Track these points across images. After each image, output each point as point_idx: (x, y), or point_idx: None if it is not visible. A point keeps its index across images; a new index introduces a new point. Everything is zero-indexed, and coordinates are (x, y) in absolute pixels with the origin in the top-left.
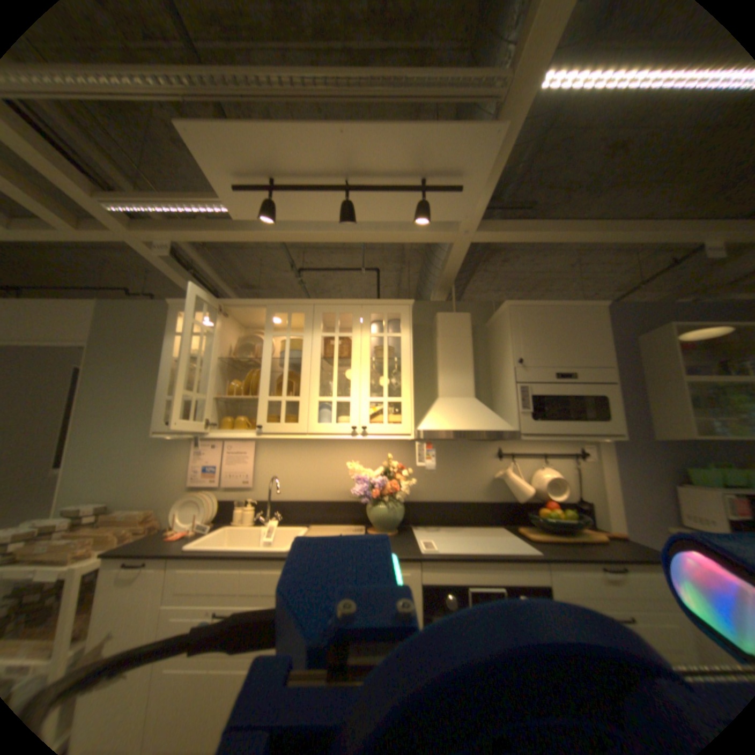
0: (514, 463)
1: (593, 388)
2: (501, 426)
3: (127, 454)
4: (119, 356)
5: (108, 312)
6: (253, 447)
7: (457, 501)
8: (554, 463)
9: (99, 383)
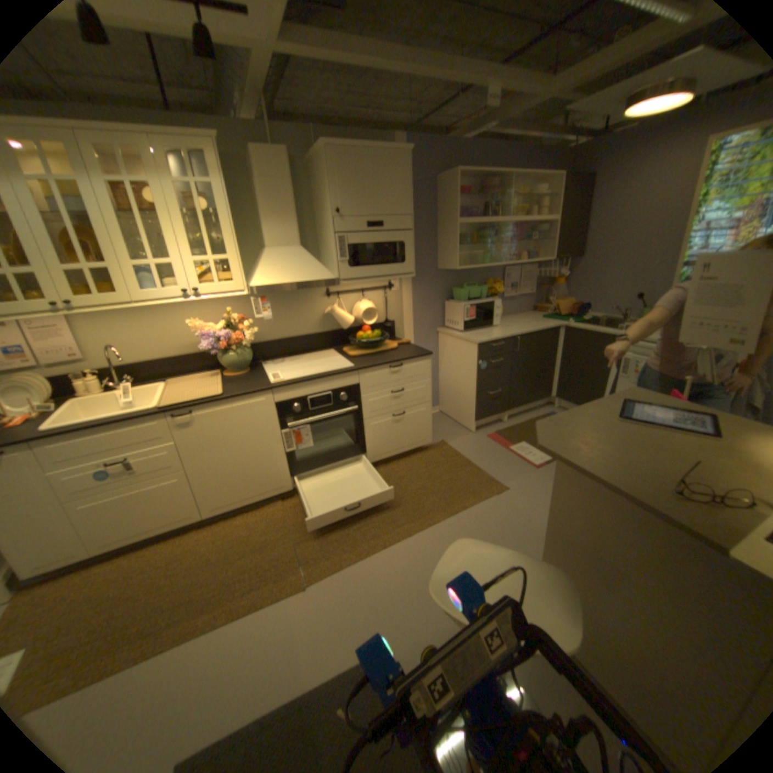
0: (339, 300)
1: (395, 236)
2: (324, 276)
3: None
4: None
5: None
6: (61, 318)
7: (297, 337)
8: (369, 296)
9: None
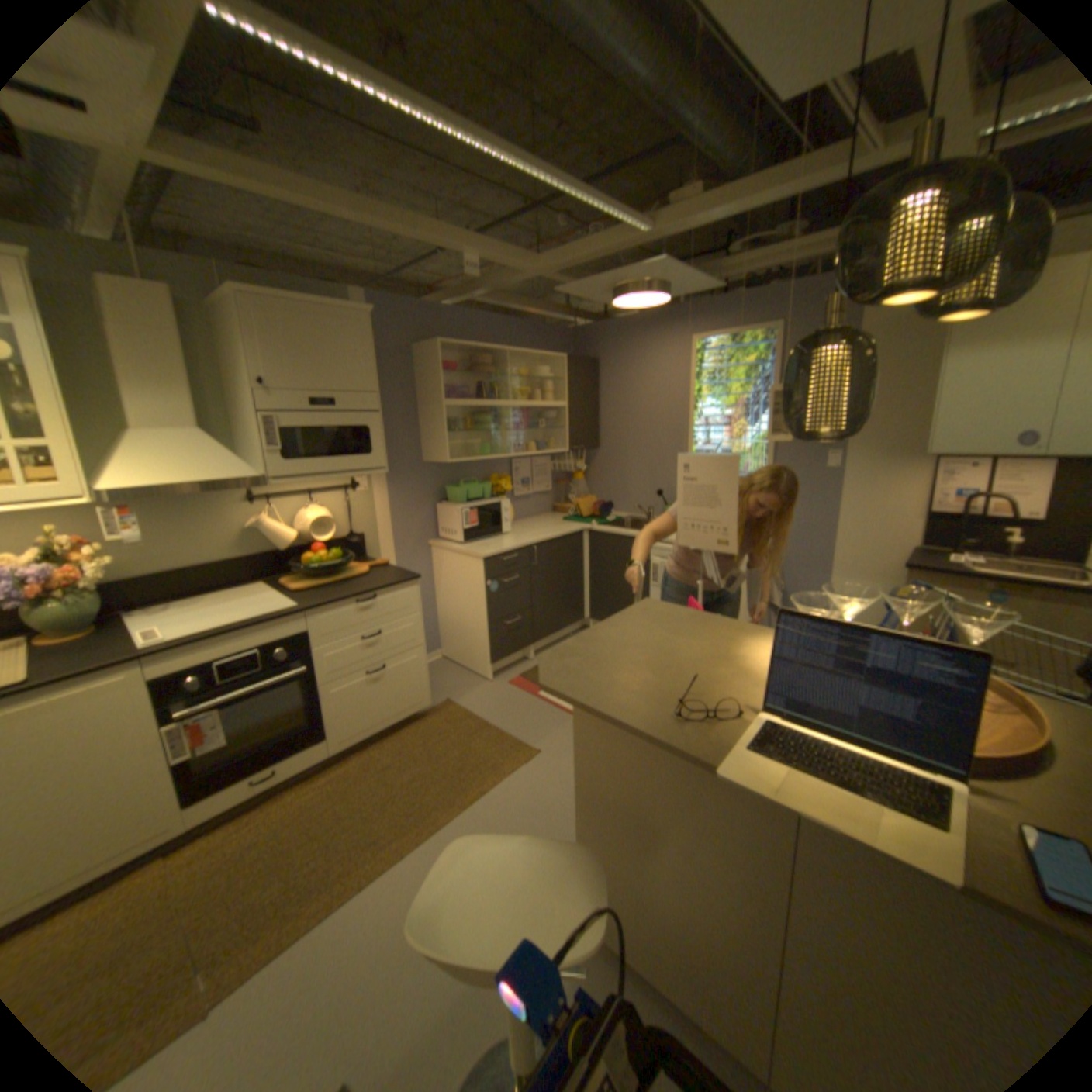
0: (271, 507)
1: (354, 419)
2: (240, 473)
3: None
4: None
5: None
6: None
7: (193, 566)
8: (322, 500)
9: None
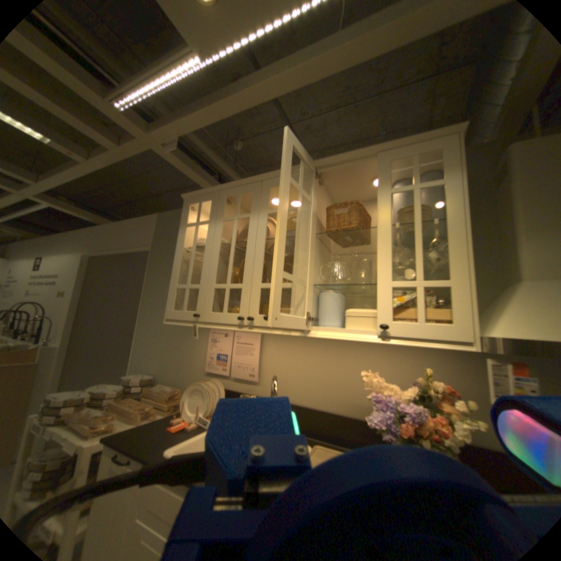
0: None
1: None
2: None
3: (169, 335)
4: (168, 254)
5: (164, 220)
6: (260, 338)
7: None
8: None
9: (157, 276)
